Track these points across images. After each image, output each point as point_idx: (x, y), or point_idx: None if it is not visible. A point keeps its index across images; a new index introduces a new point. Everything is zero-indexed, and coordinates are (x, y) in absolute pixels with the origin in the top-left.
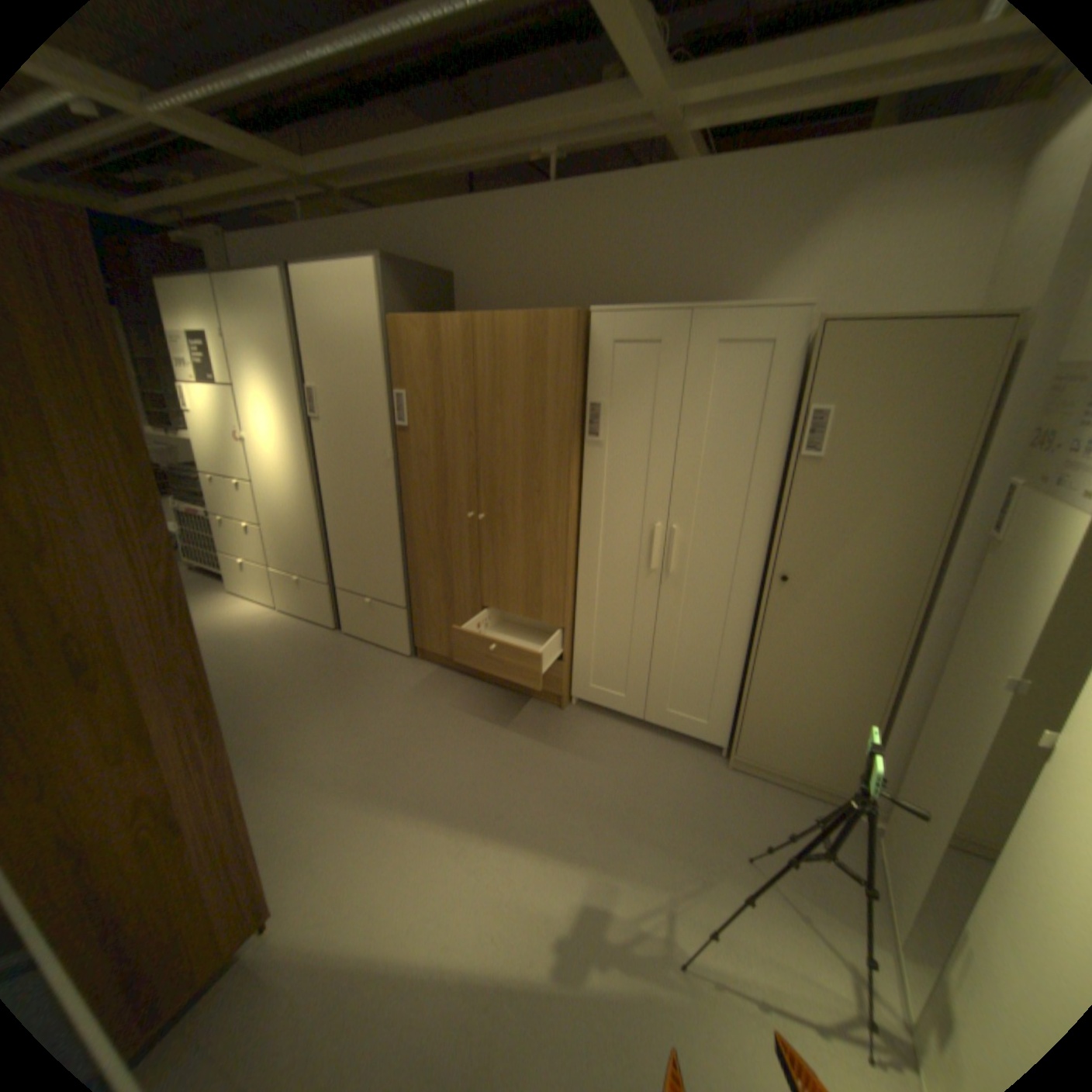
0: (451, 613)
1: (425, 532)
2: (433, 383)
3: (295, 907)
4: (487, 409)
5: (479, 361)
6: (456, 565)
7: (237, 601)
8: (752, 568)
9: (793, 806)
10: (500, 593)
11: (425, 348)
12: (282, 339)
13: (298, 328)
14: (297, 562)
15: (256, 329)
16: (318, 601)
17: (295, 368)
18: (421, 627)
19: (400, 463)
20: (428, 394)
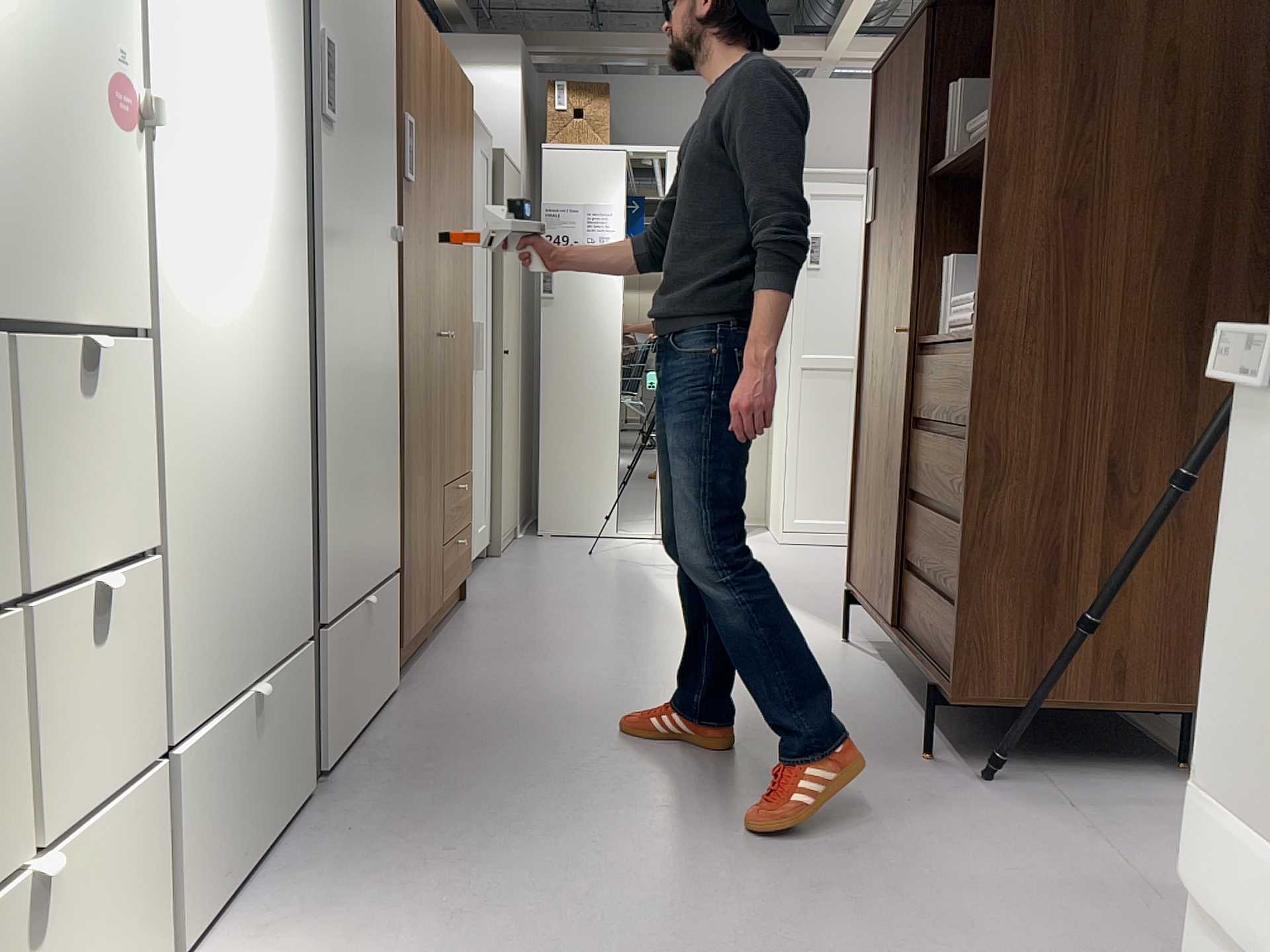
0: (427, 526)
1: (415, 379)
2: (426, 119)
3: (818, 639)
4: (448, 174)
5: (446, 107)
6: (431, 427)
7: None
8: (489, 351)
9: (524, 547)
10: (450, 451)
11: (423, 61)
12: None
13: None
14: (256, 619)
15: None
16: (292, 724)
17: None
18: (408, 591)
19: (402, 249)
20: (423, 134)
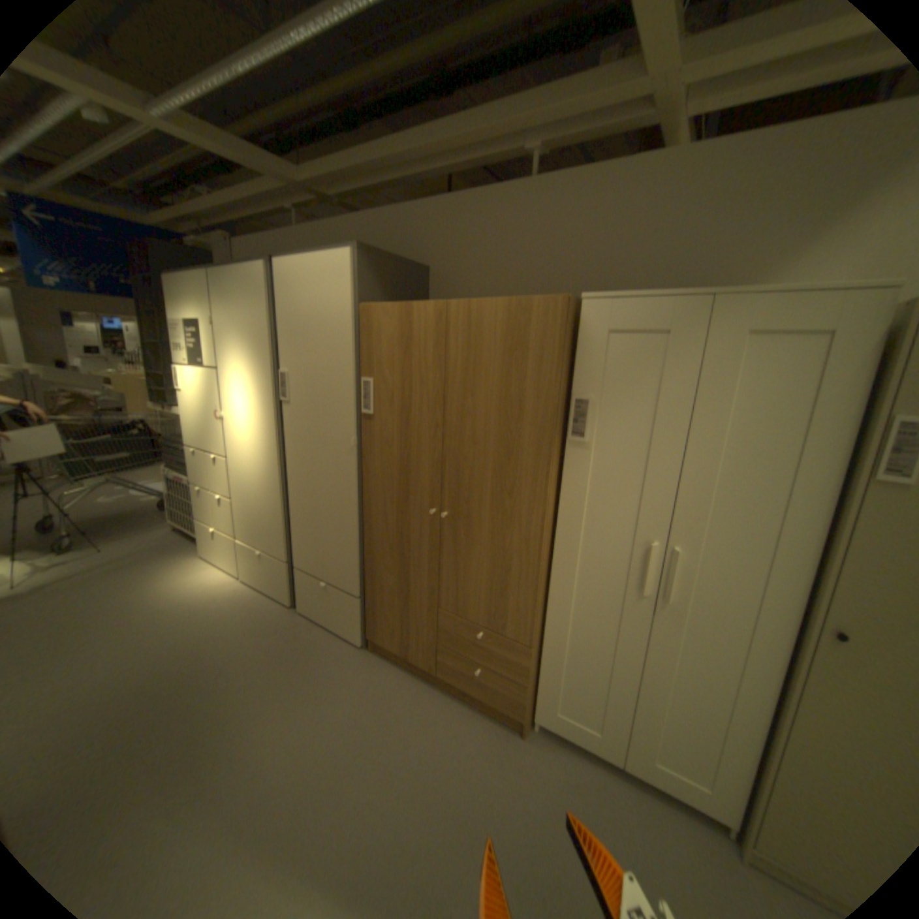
0: (405, 610)
1: (384, 522)
2: (402, 371)
3: None
4: (457, 400)
5: (452, 349)
6: (413, 560)
7: (207, 566)
8: (787, 612)
9: None
10: (460, 597)
11: (396, 335)
12: (263, 325)
13: (277, 315)
14: (261, 537)
15: (241, 316)
16: (277, 577)
17: (272, 353)
18: (374, 619)
19: (363, 450)
20: (396, 382)
